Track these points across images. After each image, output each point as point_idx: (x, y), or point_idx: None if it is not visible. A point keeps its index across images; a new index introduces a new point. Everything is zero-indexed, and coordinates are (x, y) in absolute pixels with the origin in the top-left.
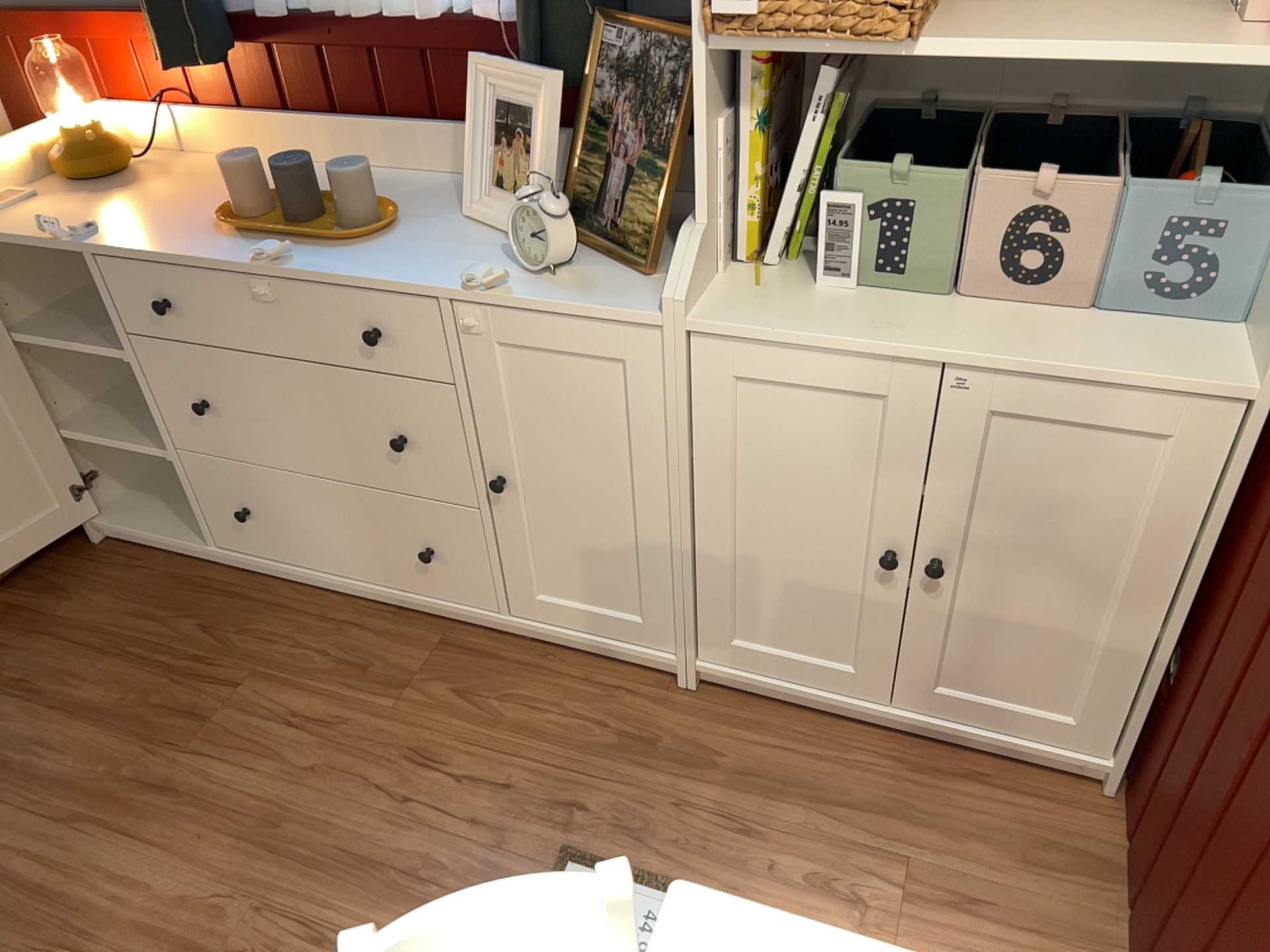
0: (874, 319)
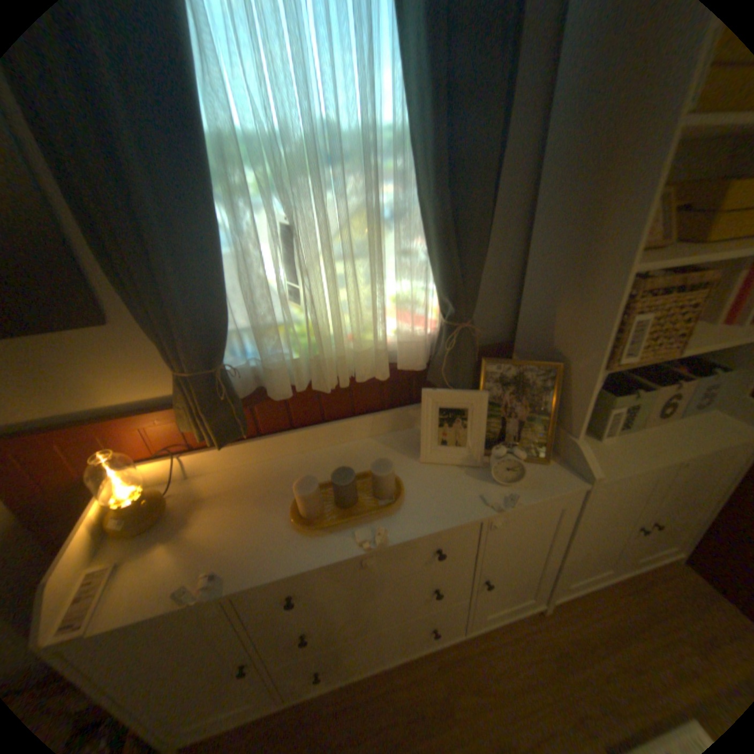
0: (644, 449)
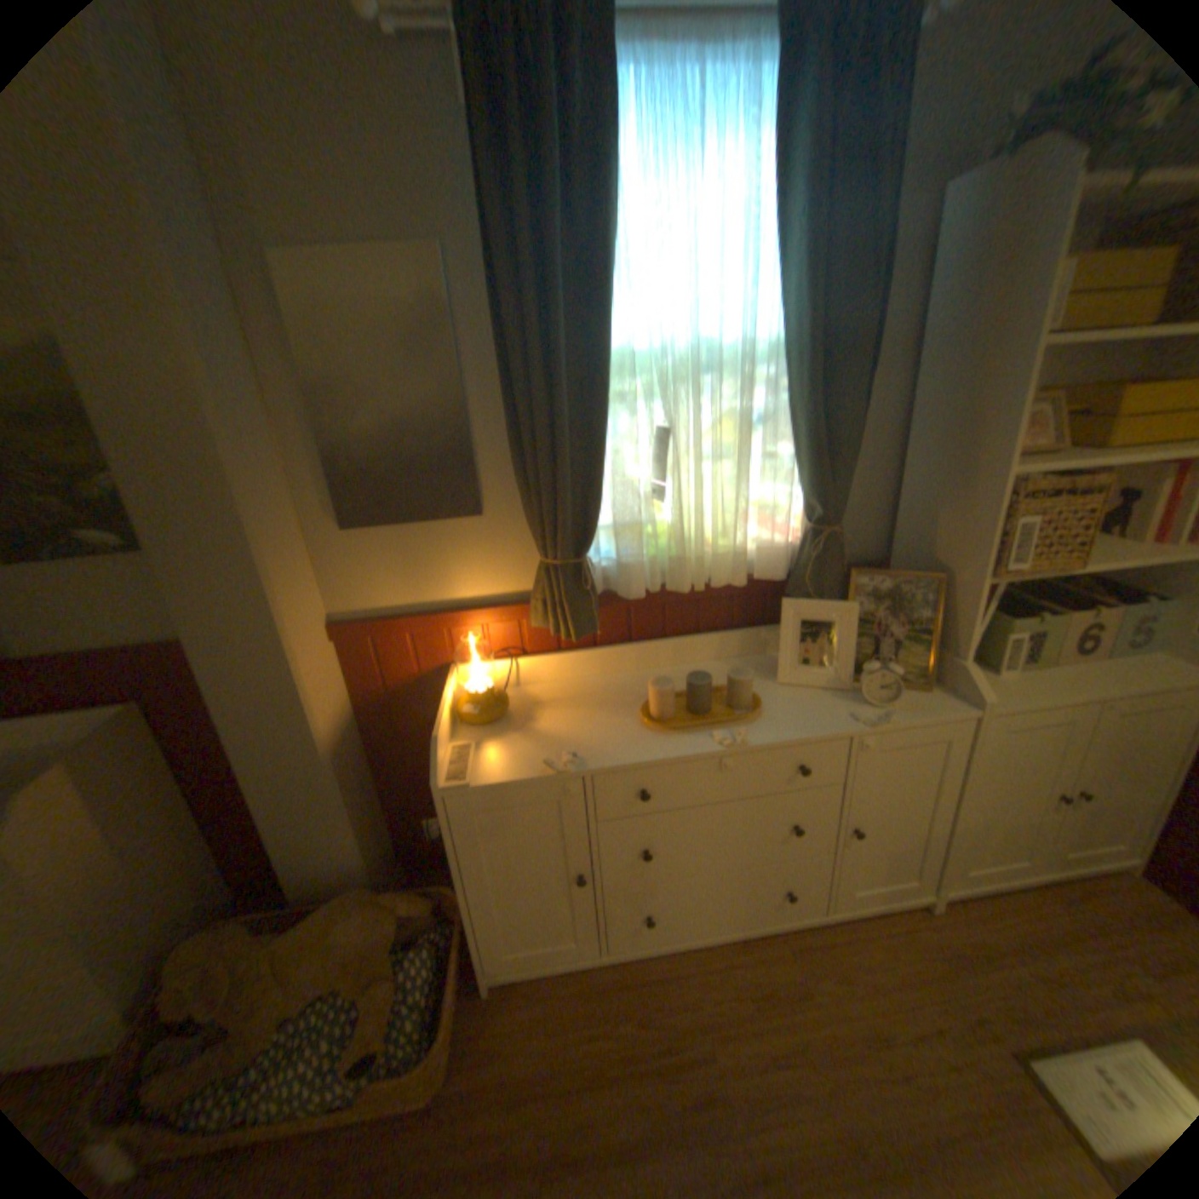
0: (1052, 684)
